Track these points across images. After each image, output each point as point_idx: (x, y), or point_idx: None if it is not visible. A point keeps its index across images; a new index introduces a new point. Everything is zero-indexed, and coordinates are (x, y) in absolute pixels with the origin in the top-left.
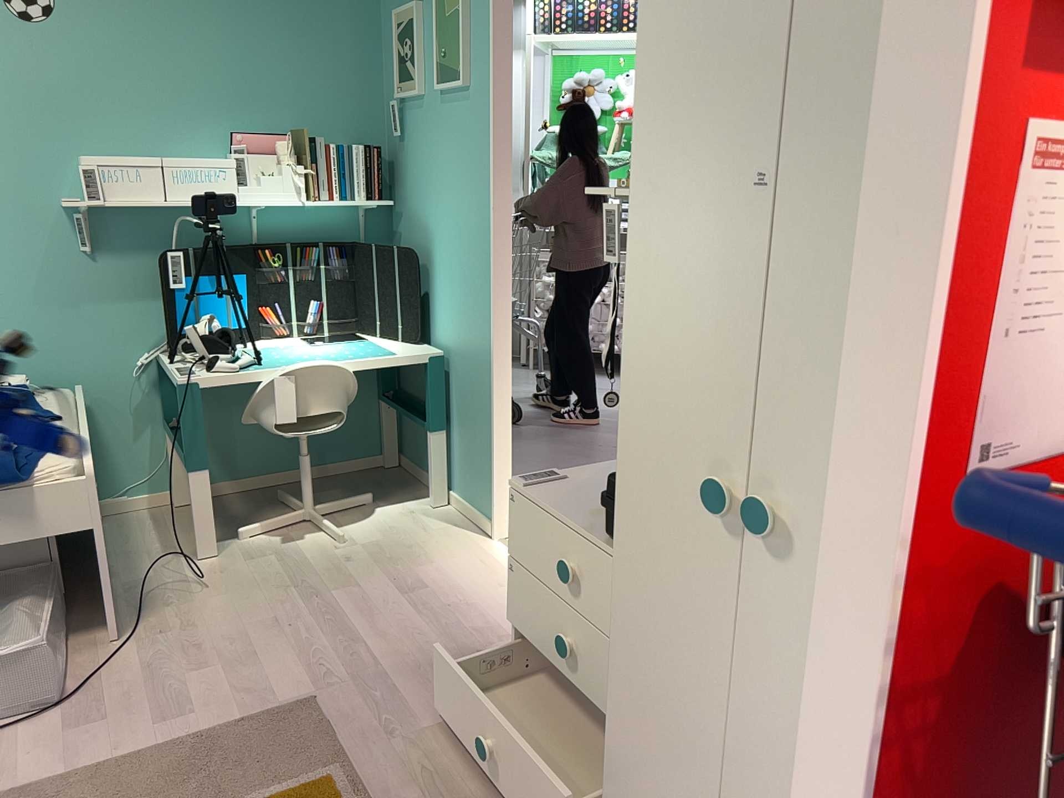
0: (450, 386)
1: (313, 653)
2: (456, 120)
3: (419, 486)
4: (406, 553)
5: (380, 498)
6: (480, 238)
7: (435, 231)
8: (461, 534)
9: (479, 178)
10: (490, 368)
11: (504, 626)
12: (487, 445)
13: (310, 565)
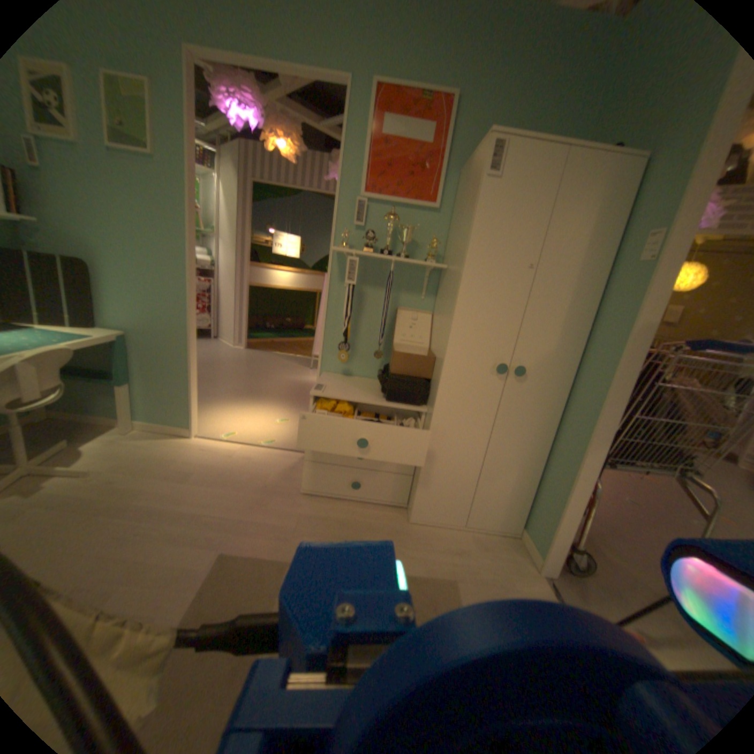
0: (128, 356)
1: (180, 538)
2: (133, 175)
3: (89, 427)
4: (147, 464)
5: (69, 442)
6: (170, 261)
7: (101, 250)
8: (165, 442)
9: (169, 222)
10: (184, 341)
11: (258, 472)
12: (180, 386)
13: (81, 499)
